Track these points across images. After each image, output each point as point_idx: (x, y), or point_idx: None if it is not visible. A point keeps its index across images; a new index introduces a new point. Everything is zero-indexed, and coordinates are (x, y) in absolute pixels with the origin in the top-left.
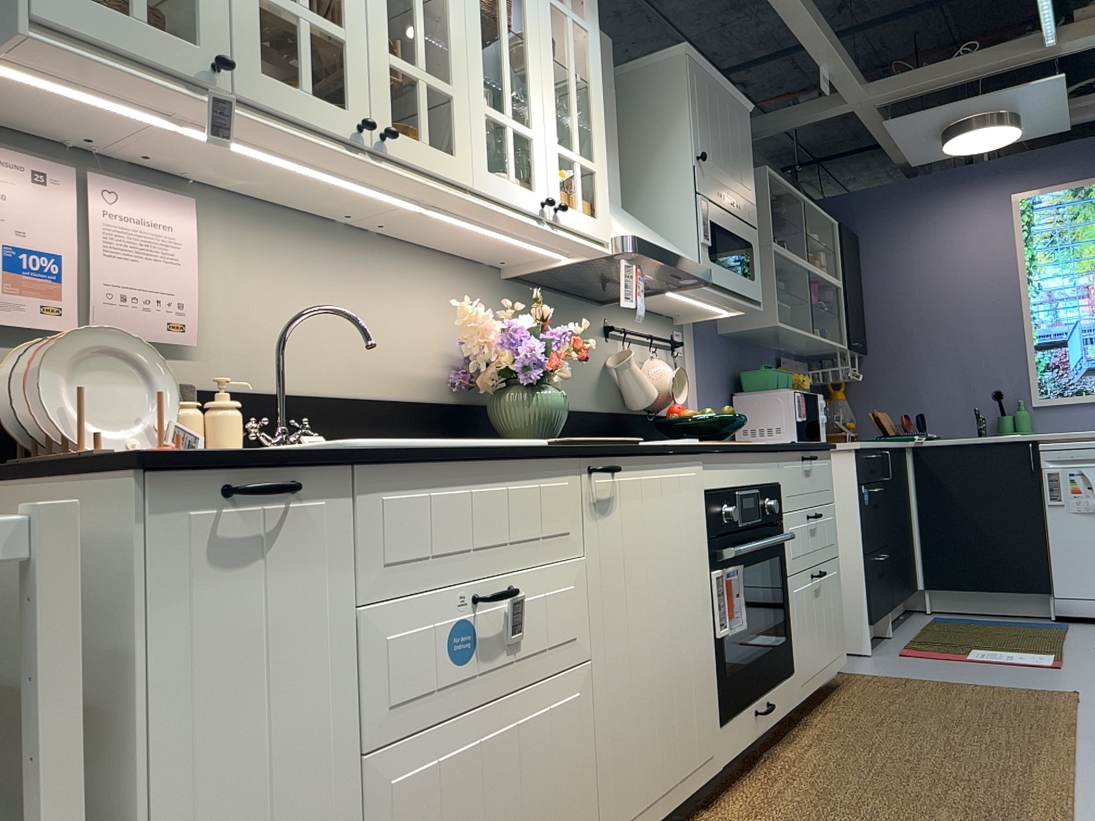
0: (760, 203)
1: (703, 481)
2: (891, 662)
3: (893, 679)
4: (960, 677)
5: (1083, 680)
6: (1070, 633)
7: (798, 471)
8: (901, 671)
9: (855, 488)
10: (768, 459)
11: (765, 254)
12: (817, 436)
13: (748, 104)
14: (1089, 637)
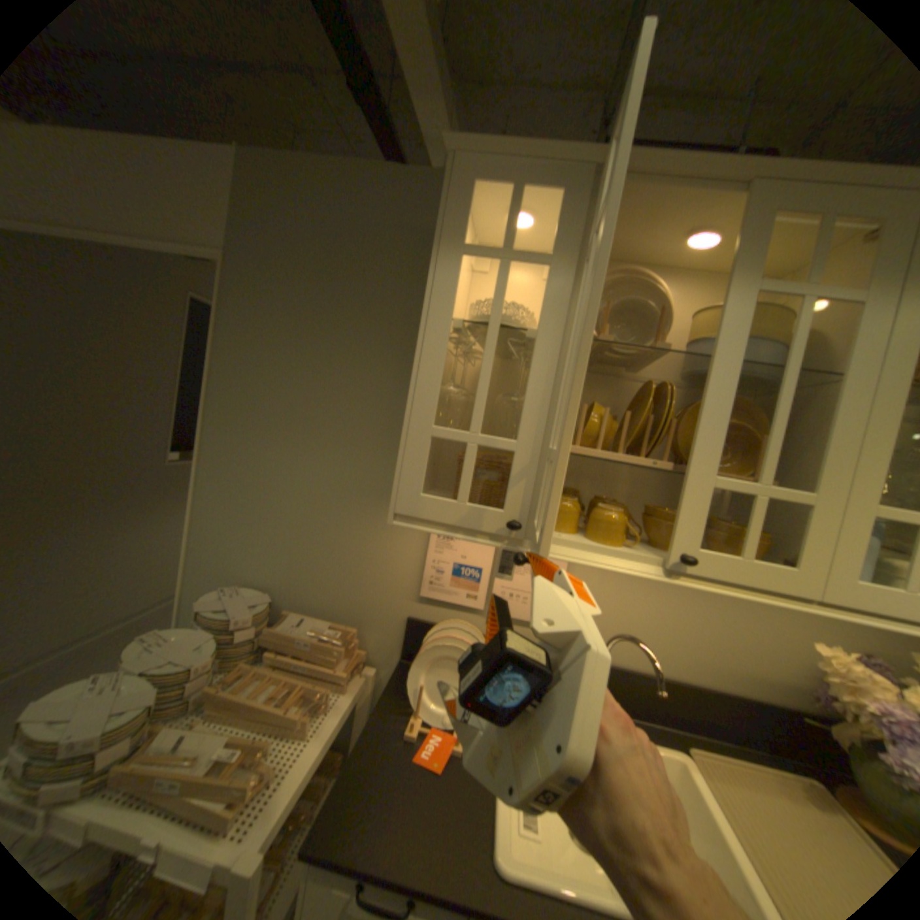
0: None
1: None
2: None
3: None
4: None
5: None
6: None
7: None
8: None
9: None
10: None
11: None
12: None
13: None
14: None
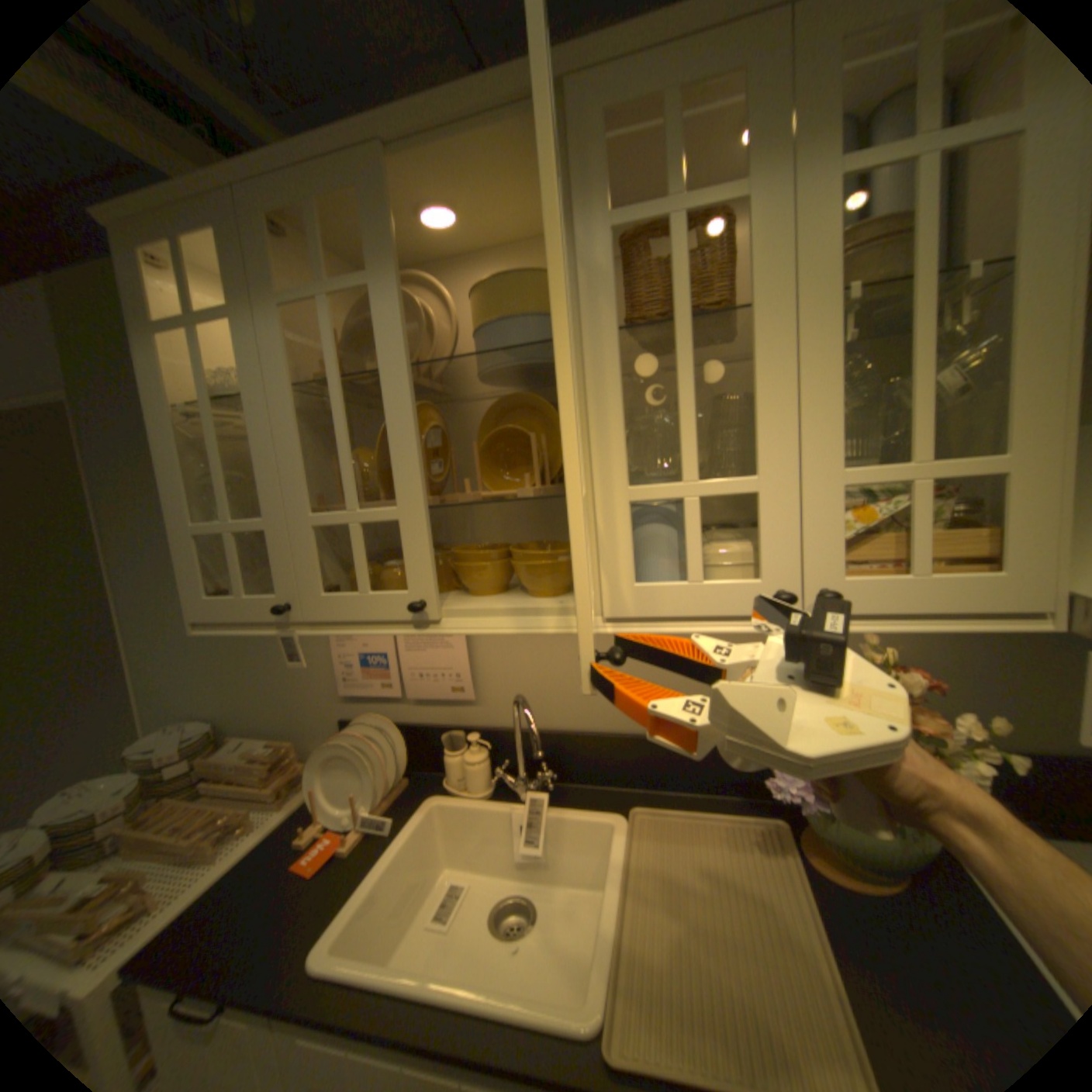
0: None
1: None
2: None
3: None
4: None
5: None
6: None
7: None
8: None
9: None
10: None
11: None
12: None
13: None
14: None
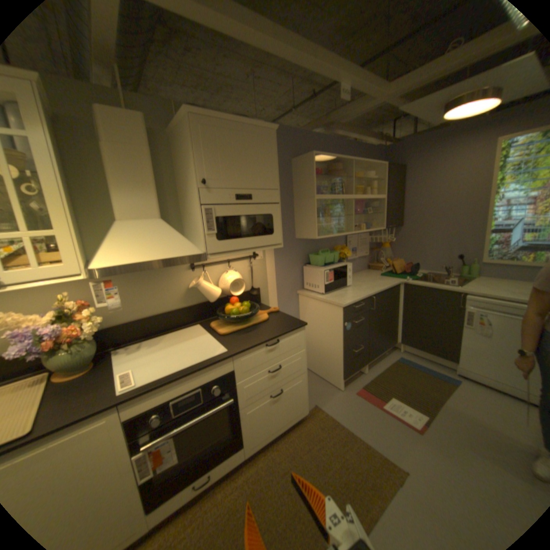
0: (310, 172)
1: (120, 417)
2: (345, 401)
3: (331, 422)
4: (364, 430)
5: (423, 458)
6: (456, 394)
7: (258, 355)
8: (342, 414)
9: (341, 323)
10: (216, 366)
11: (311, 201)
12: (343, 285)
13: (270, 125)
14: (463, 402)
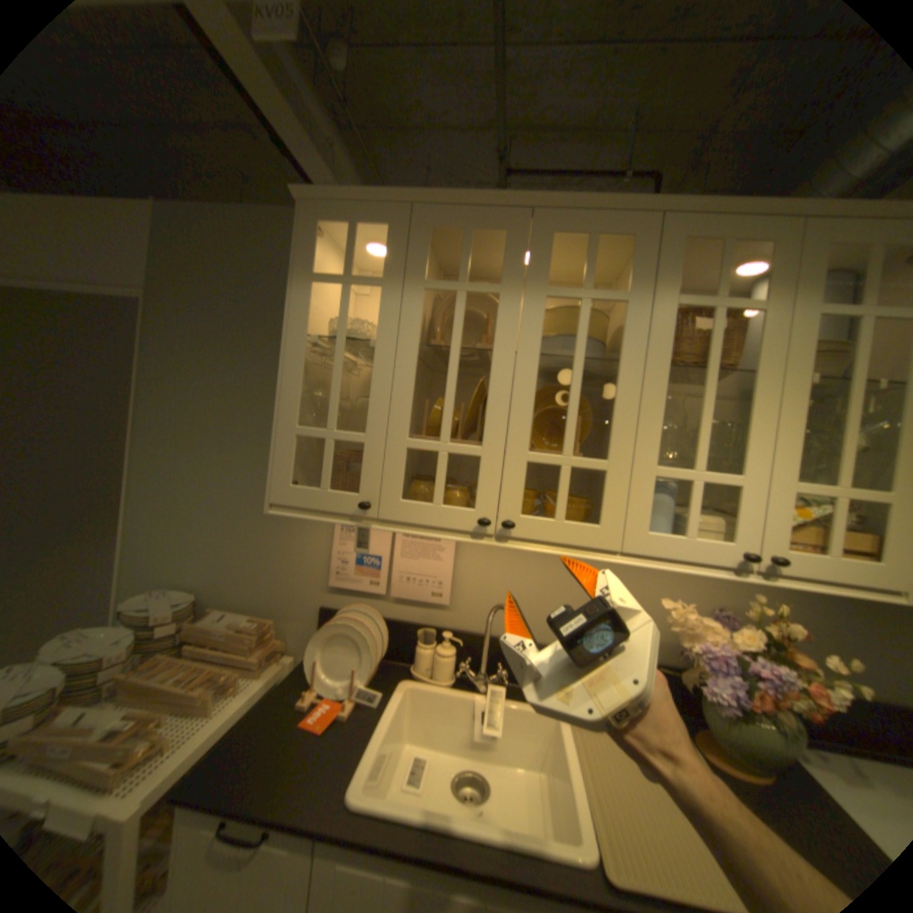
0: None
1: None
2: None
3: None
4: None
5: None
6: None
7: None
8: None
9: None
10: None
11: None
12: None
13: None
14: None
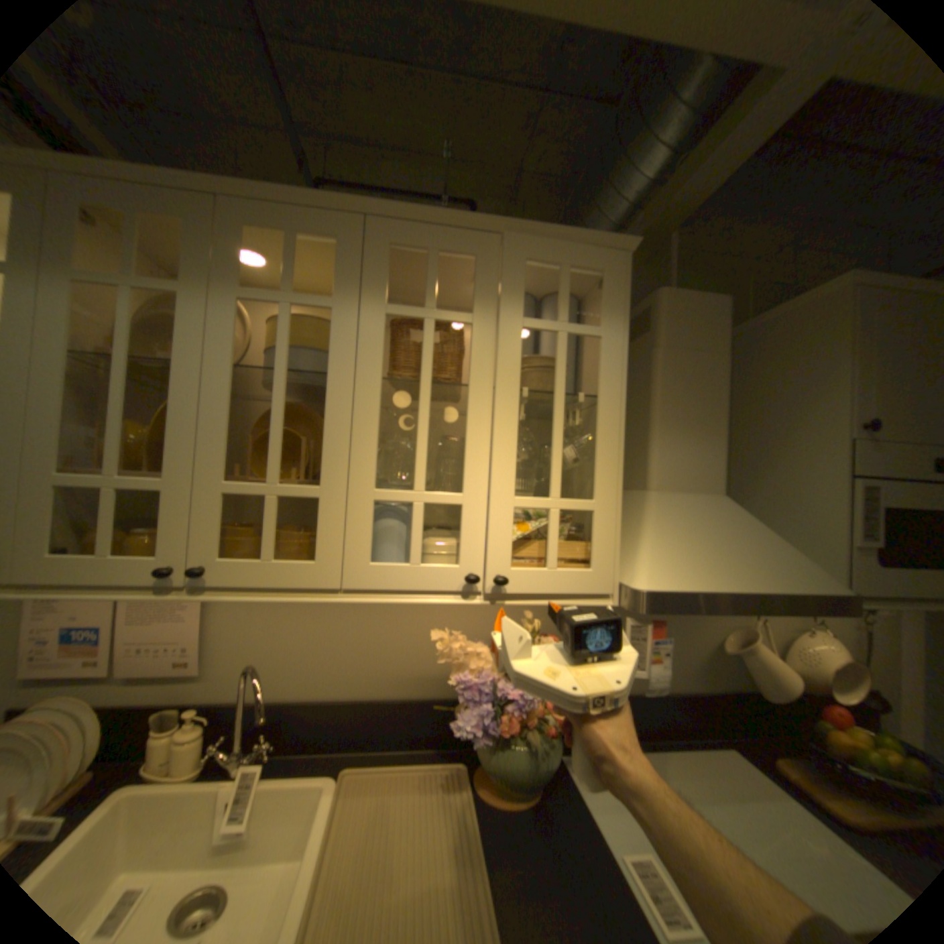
0: None
1: None
2: None
3: None
4: None
5: None
6: None
7: None
8: None
9: None
10: None
11: None
12: None
13: None
14: None
